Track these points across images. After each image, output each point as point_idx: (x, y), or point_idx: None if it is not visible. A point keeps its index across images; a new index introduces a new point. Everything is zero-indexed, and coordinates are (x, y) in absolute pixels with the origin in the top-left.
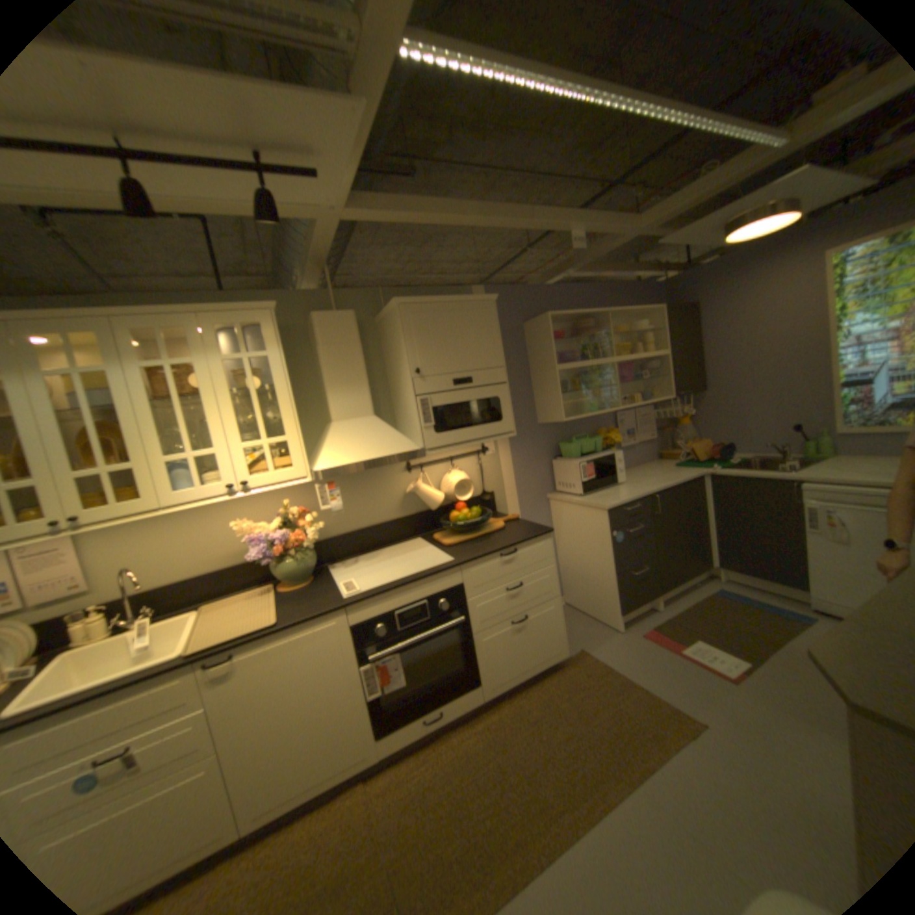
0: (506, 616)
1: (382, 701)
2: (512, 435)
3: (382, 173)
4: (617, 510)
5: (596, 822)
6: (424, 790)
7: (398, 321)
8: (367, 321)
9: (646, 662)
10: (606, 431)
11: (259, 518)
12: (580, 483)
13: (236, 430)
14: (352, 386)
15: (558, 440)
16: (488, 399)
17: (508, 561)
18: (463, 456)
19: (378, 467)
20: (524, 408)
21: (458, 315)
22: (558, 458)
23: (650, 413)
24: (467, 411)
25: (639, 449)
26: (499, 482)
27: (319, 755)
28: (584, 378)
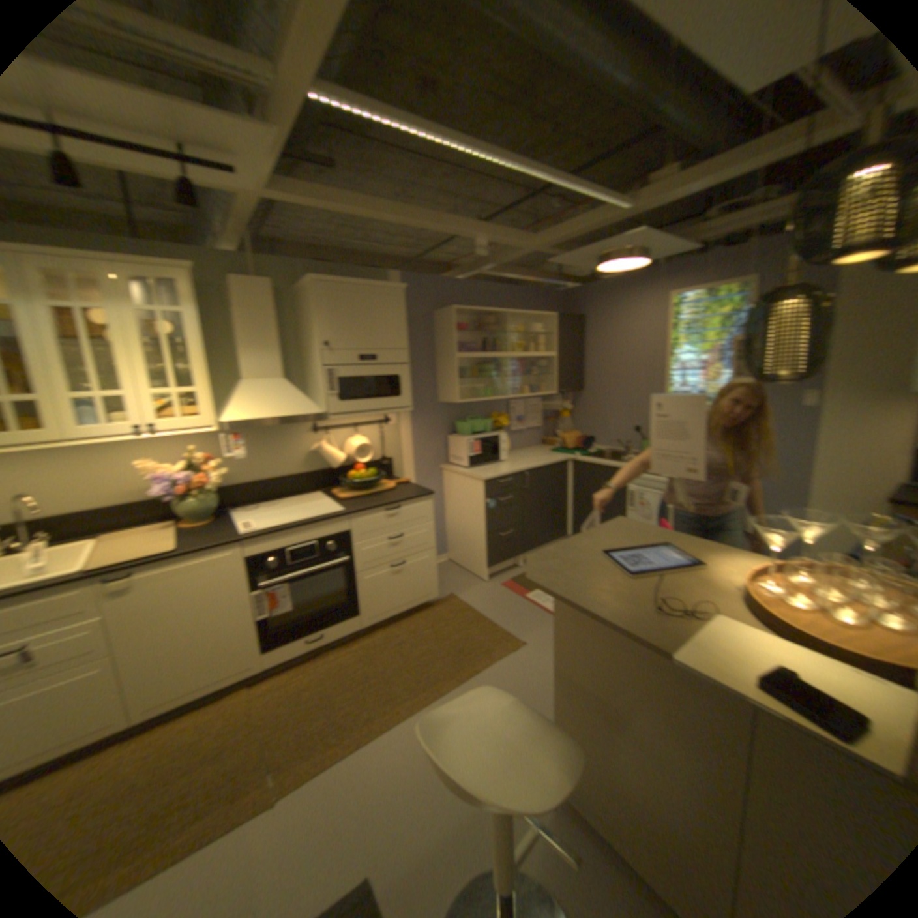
0: (384, 559)
1: (267, 624)
2: (407, 409)
3: (299, 158)
4: (490, 481)
5: (427, 704)
6: (297, 691)
7: (308, 294)
8: (280, 288)
9: (497, 601)
10: (496, 414)
11: (158, 461)
12: (466, 456)
13: (139, 376)
14: (260, 348)
15: (454, 418)
16: (388, 375)
17: (390, 514)
18: (365, 423)
19: (282, 425)
20: (425, 386)
21: (366, 297)
22: (452, 434)
23: (536, 404)
24: (367, 383)
25: (525, 434)
26: (396, 450)
27: (205, 664)
28: (481, 366)
